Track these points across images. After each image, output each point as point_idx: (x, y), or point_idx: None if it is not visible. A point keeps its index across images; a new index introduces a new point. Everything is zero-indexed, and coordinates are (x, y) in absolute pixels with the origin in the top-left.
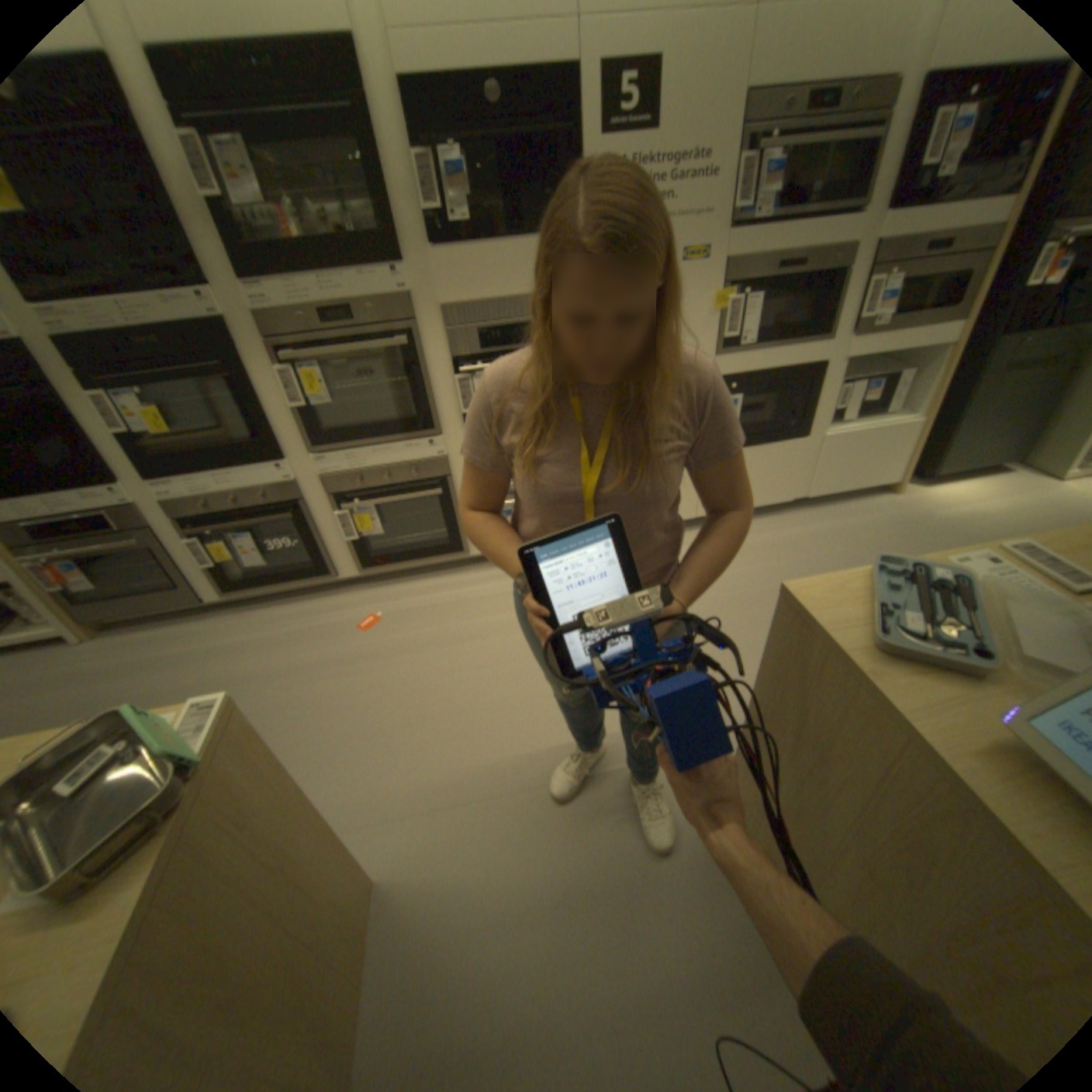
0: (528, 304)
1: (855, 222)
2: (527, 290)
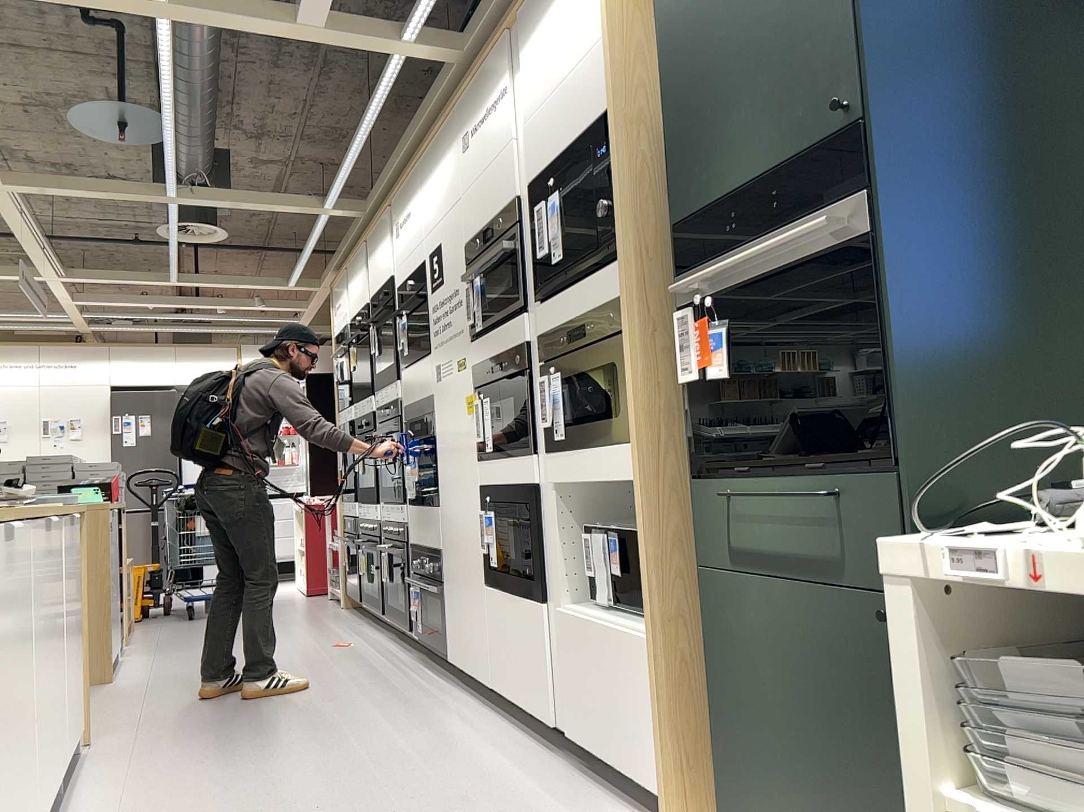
0: (419, 406)
1: (521, 320)
2: (418, 395)
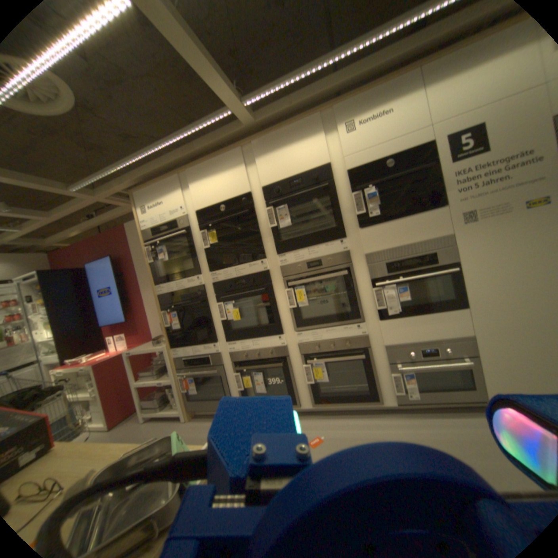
0: (415, 246)
1: None
2: (414, 239)
